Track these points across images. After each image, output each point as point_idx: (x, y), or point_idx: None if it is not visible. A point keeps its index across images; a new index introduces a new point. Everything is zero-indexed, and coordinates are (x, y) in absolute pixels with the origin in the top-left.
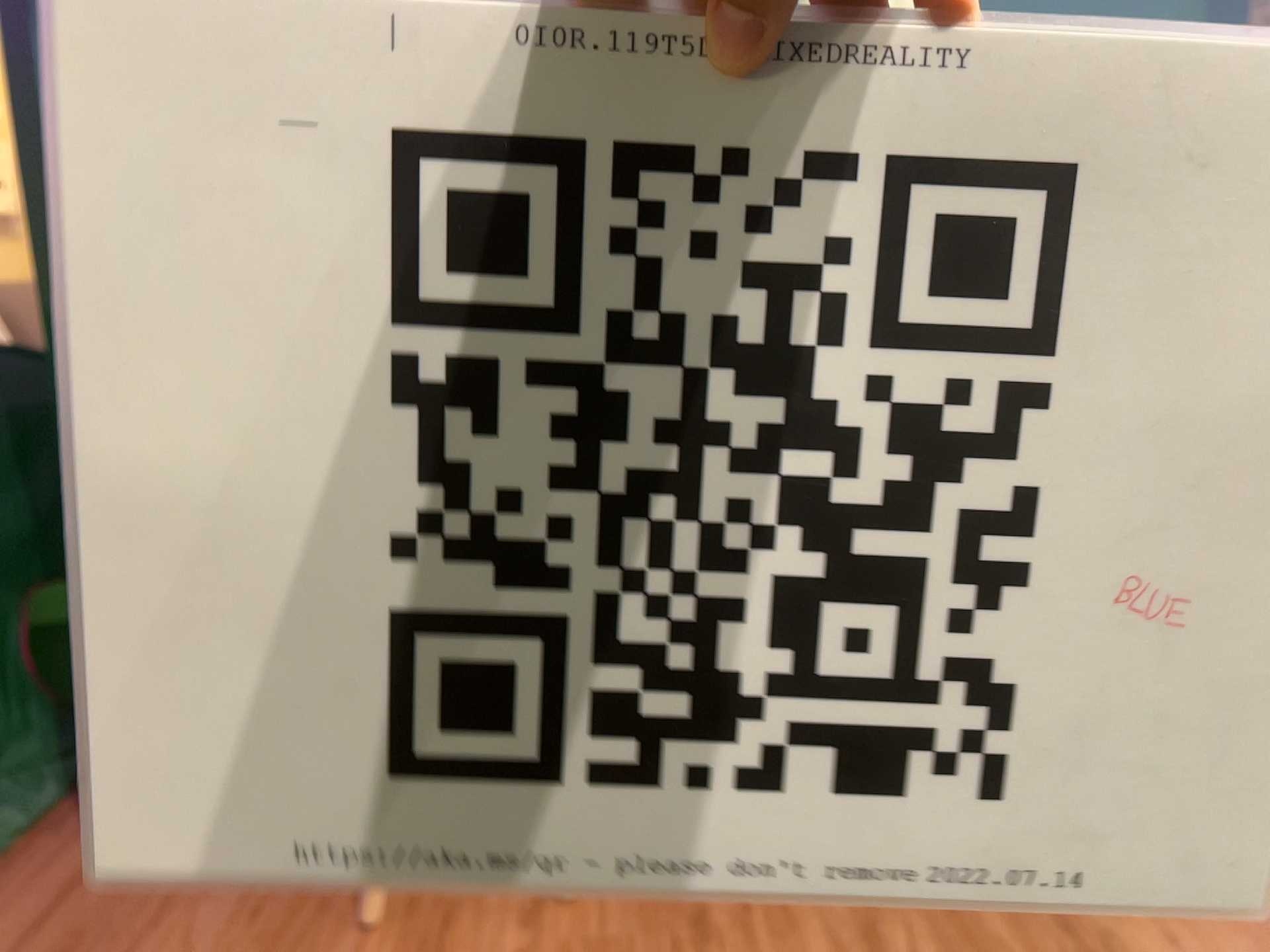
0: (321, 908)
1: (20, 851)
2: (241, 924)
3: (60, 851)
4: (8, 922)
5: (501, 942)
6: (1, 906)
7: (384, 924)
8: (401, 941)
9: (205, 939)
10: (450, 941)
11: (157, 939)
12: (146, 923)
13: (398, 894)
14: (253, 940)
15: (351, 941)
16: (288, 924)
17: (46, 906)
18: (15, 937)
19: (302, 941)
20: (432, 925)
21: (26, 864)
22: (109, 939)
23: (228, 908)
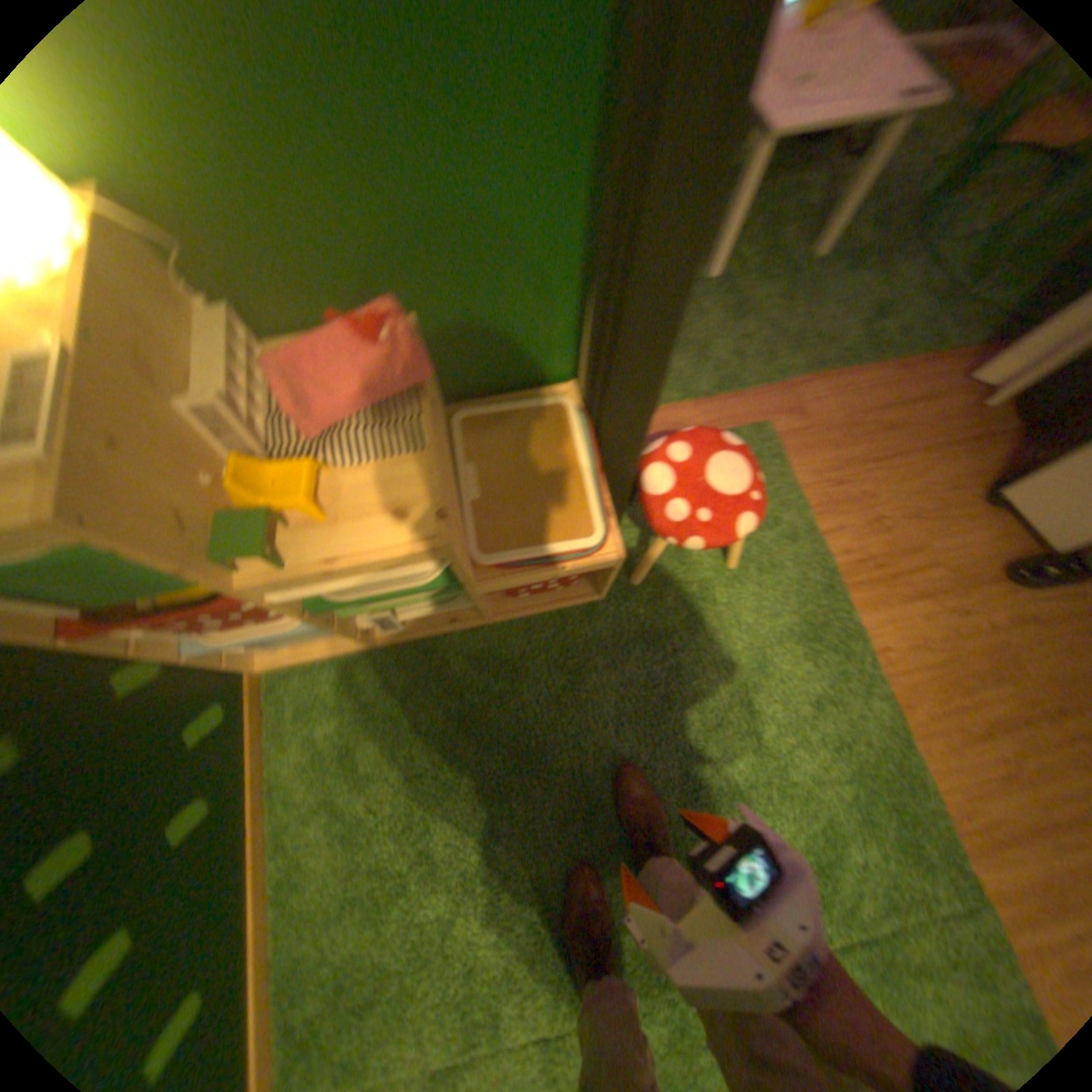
0: (976, 528)
1: (935, 368)
2: (949, 498)
3: (944, 385)
4: (900, 402)
5: (1002, 626)
6: (905, 391)
7: (983, 564)
8: (978, 578)
9: (933, 490)
10: (990, 601)
11: (923, 470)
12: (928, 458)
13: (1005, 560)
14: (944, 511)
15: (966, 555)
16: (960, 519)
17: (914, 409)
18: (894, 412)
19: (954, 532)
20: (995, 587)
21: (930, 378)
22: (913, 450)
23: (954, 486)
